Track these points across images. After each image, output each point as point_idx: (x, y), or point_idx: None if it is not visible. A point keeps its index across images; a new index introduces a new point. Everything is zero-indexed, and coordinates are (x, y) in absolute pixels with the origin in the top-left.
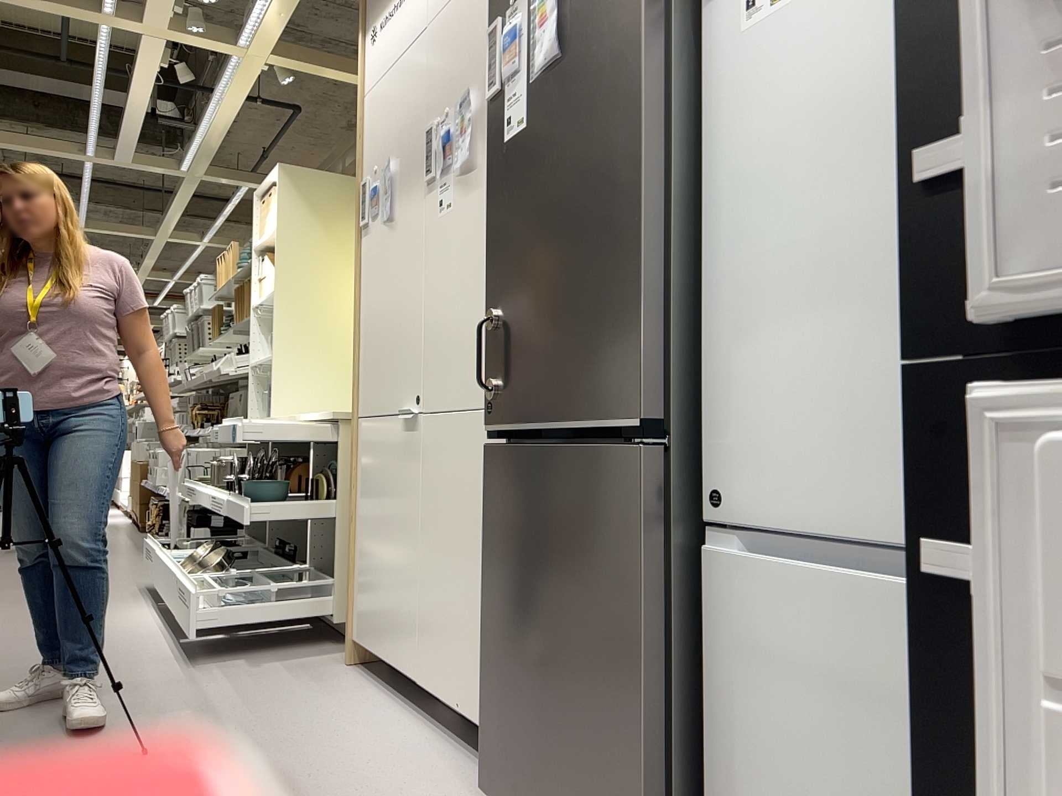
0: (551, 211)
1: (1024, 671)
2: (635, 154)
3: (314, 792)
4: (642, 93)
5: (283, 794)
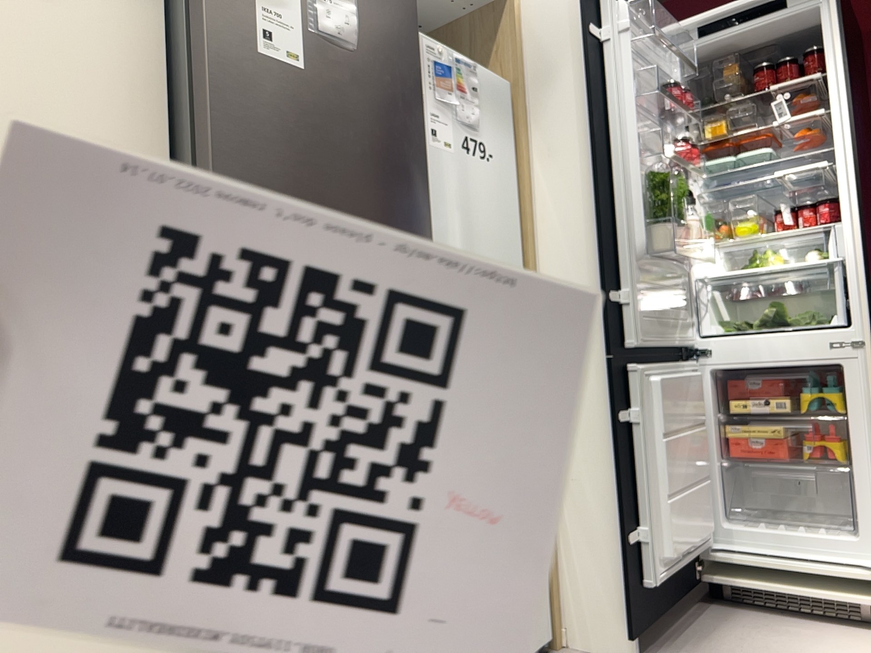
0: (346, 183)
1: (645, 433)
2: (423, 187)
3: None
4: (425, 148)
5: None
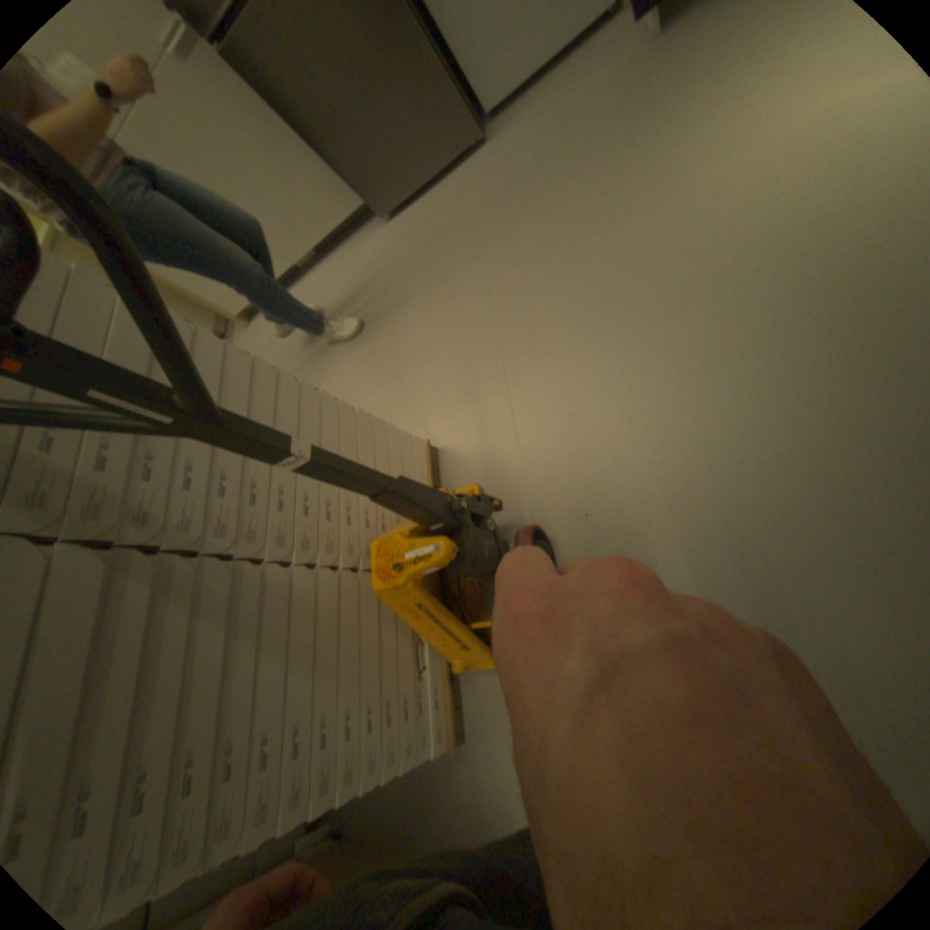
0: None
1: None
2: None
3: (349, 296)
4: None
5: (346, 309)
